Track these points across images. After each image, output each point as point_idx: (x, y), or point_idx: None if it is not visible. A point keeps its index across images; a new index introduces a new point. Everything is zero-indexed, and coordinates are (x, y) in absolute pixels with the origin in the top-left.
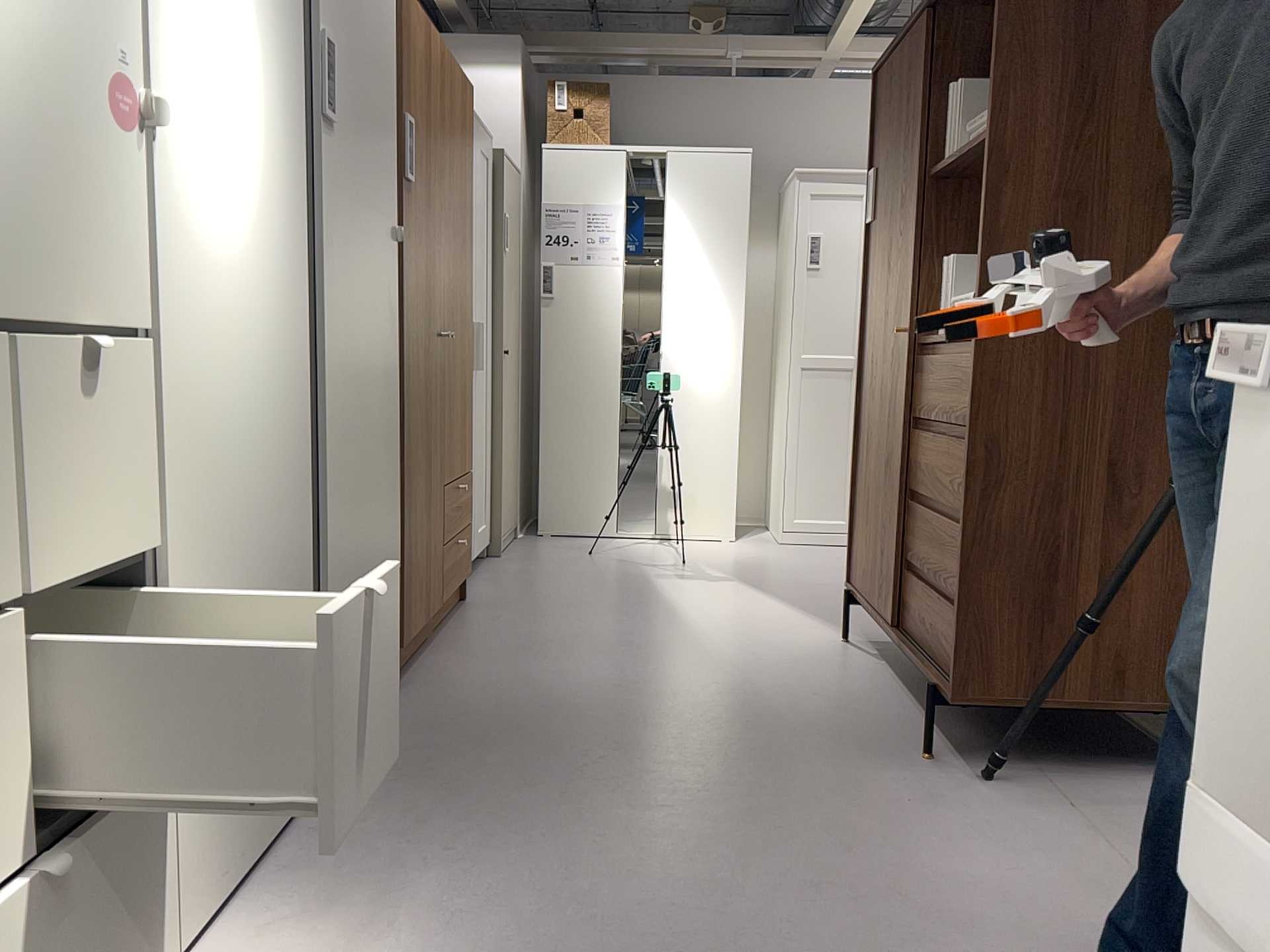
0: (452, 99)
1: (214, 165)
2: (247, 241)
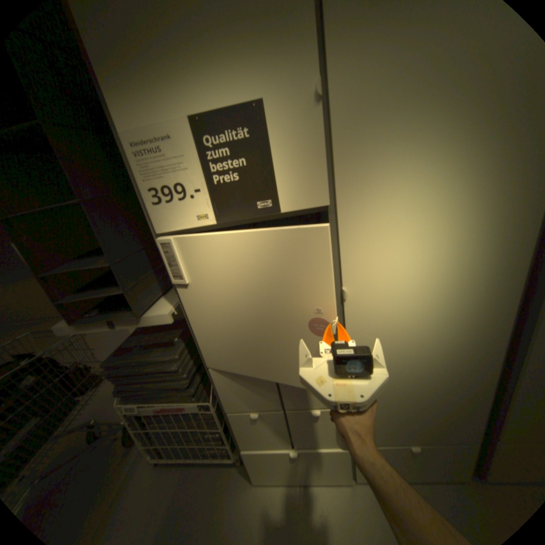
0: None
1: (404, 293)
2: (438, 314)
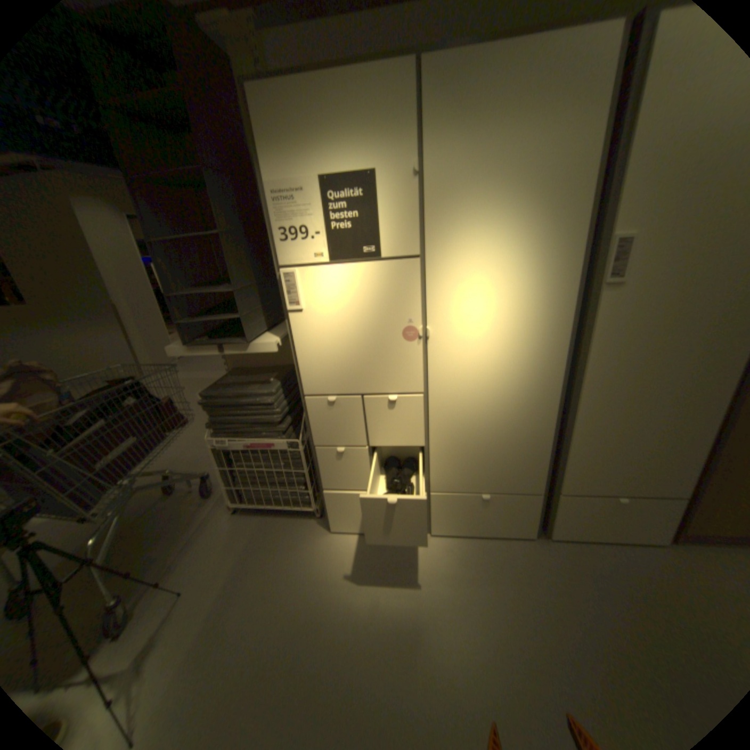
0: None
1: (476, 337)
2: (503, 358)
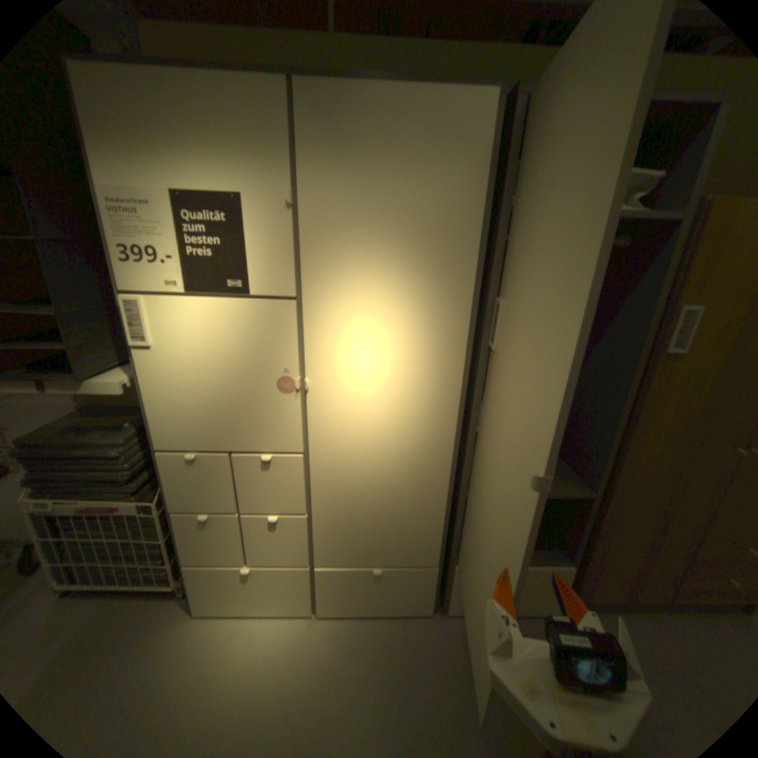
0: None
1: (361, 393)
2: (392, 418)
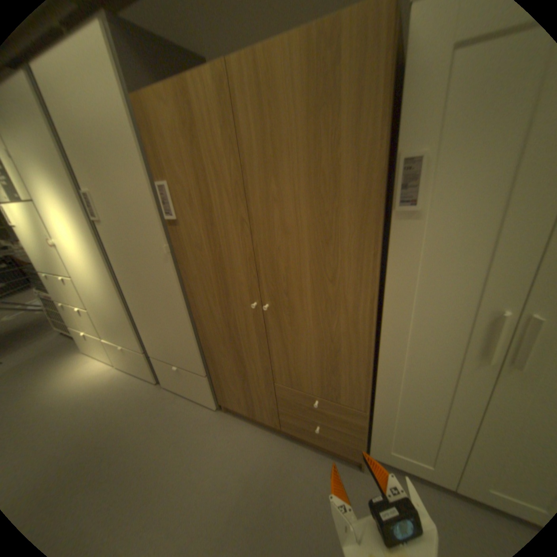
0: (262, 98)
1: (68, 247)
2: (83, 261)
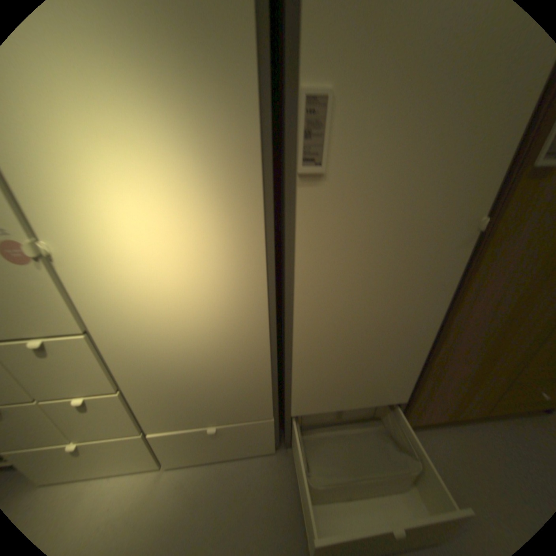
0: None
1: (127, 252)
2: (180, 281)
